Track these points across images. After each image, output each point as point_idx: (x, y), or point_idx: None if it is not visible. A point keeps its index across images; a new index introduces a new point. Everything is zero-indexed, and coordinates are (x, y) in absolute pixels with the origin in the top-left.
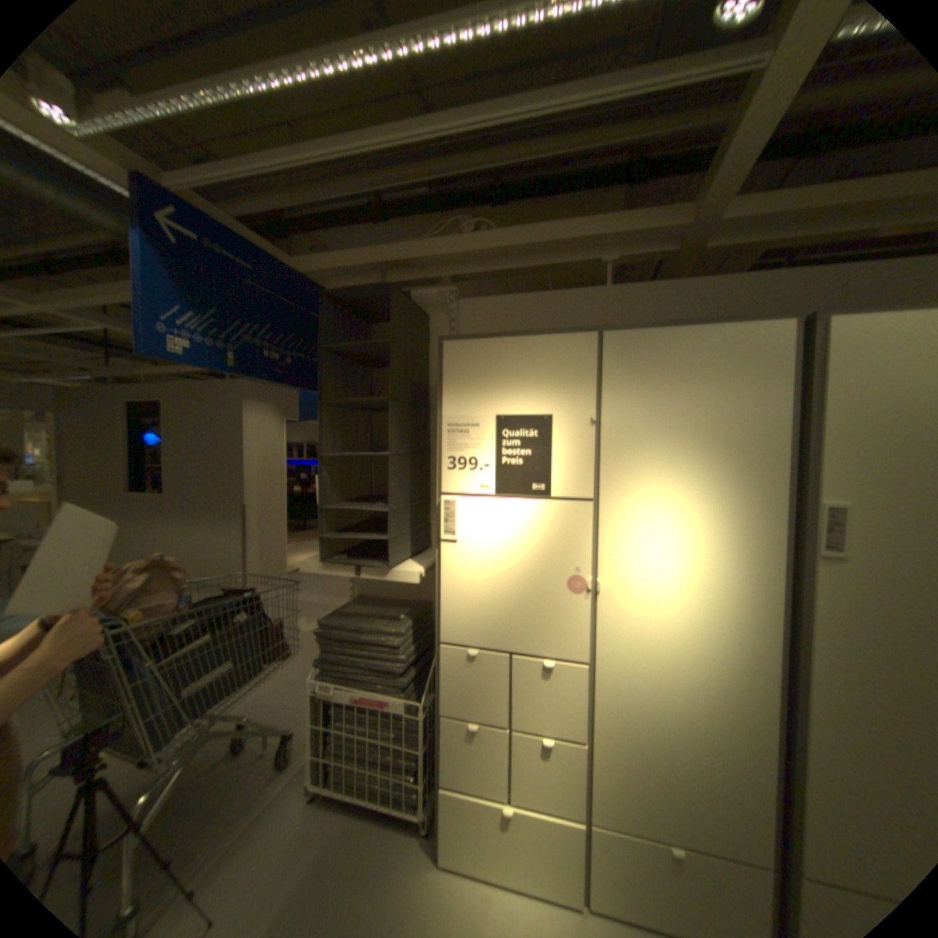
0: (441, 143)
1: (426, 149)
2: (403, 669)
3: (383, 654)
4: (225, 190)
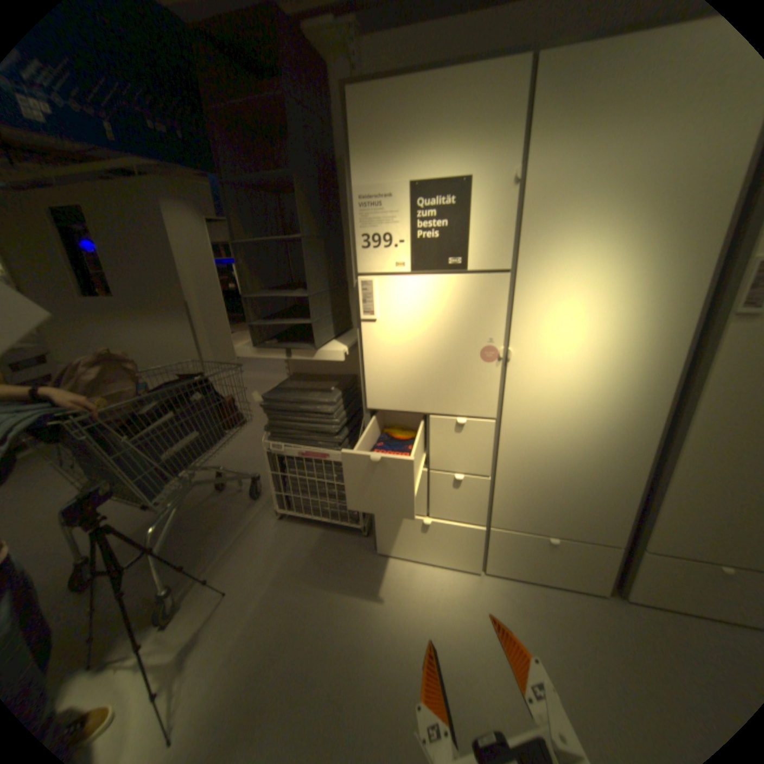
0: None
1: None
2: (338, 429)
3: (320, 419)
4: None
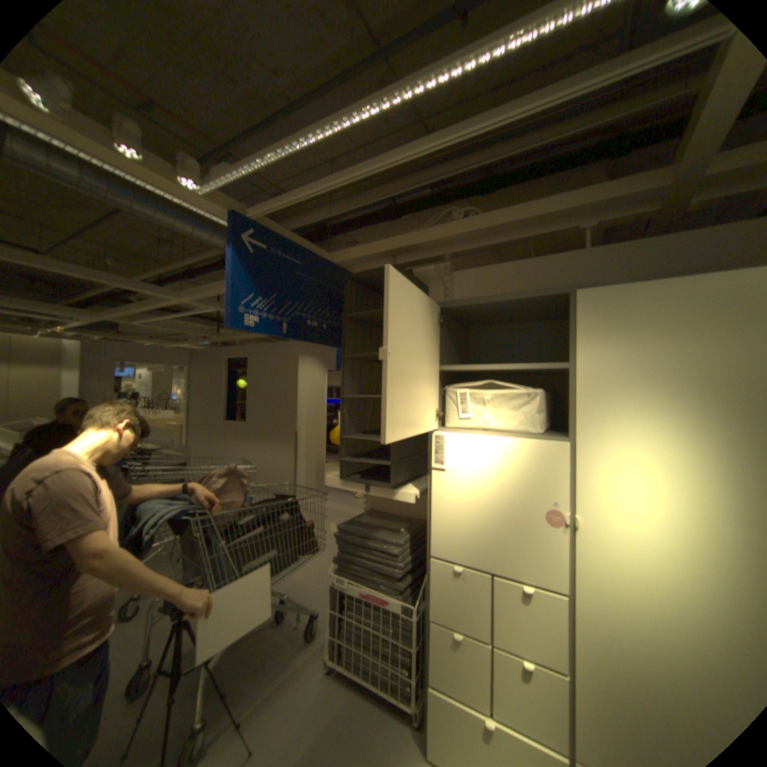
0: (440, 154)
1: (428, 161)
2: (401, 575)
3: (386, 560)
4: (290, 212)
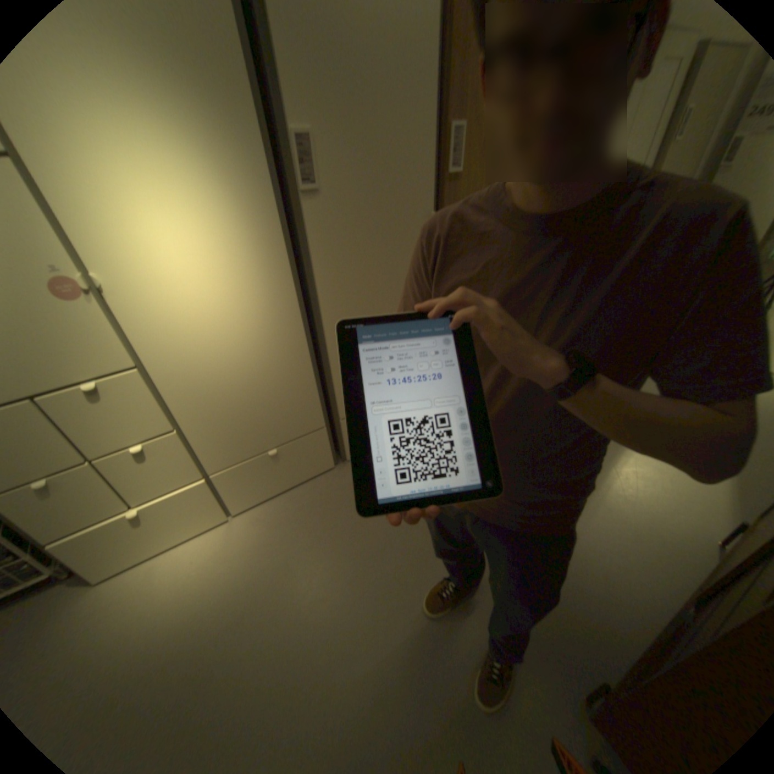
0: None
1: None
2: None
3: None
4: None
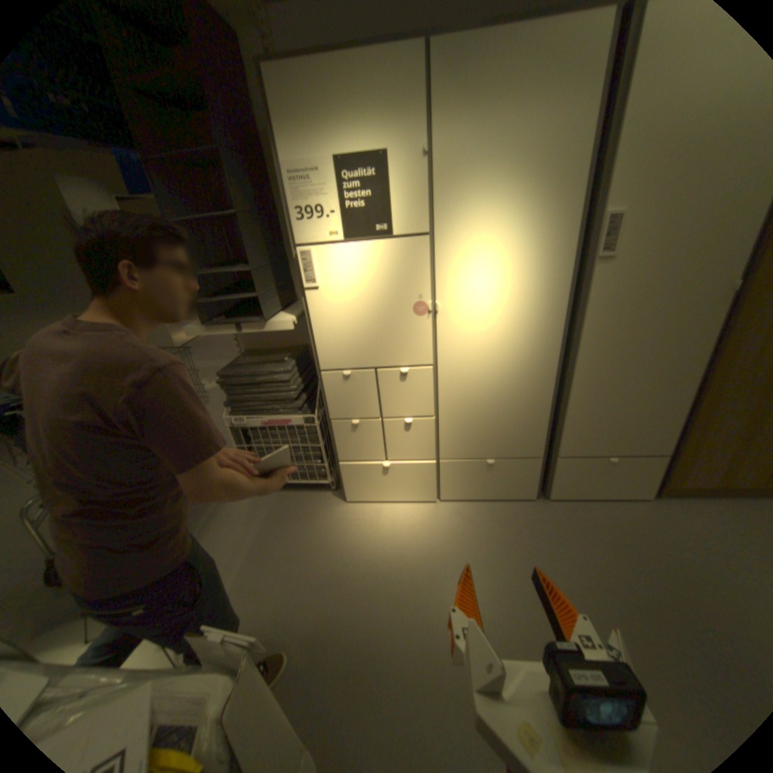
0: None
1: None
2: (297, 395)
3: (278, 387)
4: None
